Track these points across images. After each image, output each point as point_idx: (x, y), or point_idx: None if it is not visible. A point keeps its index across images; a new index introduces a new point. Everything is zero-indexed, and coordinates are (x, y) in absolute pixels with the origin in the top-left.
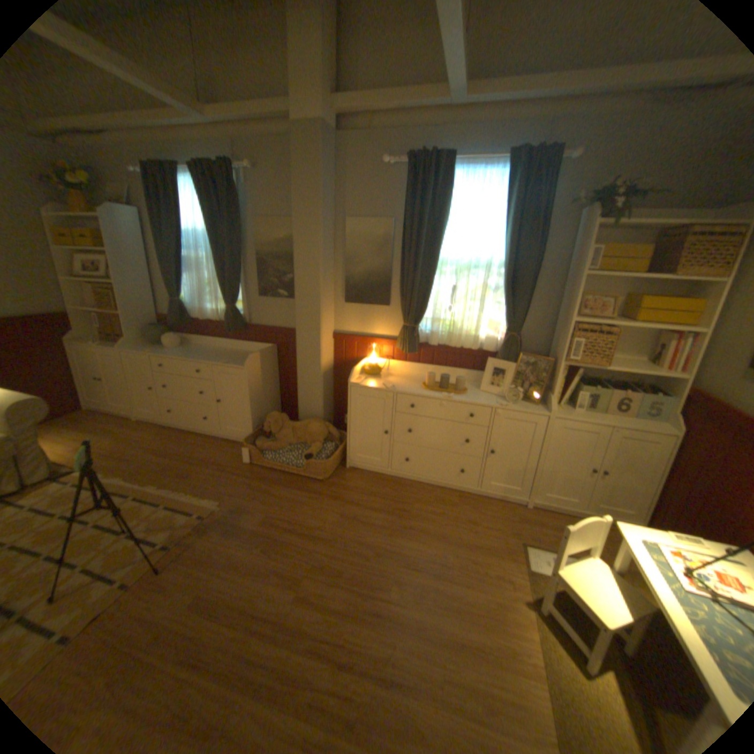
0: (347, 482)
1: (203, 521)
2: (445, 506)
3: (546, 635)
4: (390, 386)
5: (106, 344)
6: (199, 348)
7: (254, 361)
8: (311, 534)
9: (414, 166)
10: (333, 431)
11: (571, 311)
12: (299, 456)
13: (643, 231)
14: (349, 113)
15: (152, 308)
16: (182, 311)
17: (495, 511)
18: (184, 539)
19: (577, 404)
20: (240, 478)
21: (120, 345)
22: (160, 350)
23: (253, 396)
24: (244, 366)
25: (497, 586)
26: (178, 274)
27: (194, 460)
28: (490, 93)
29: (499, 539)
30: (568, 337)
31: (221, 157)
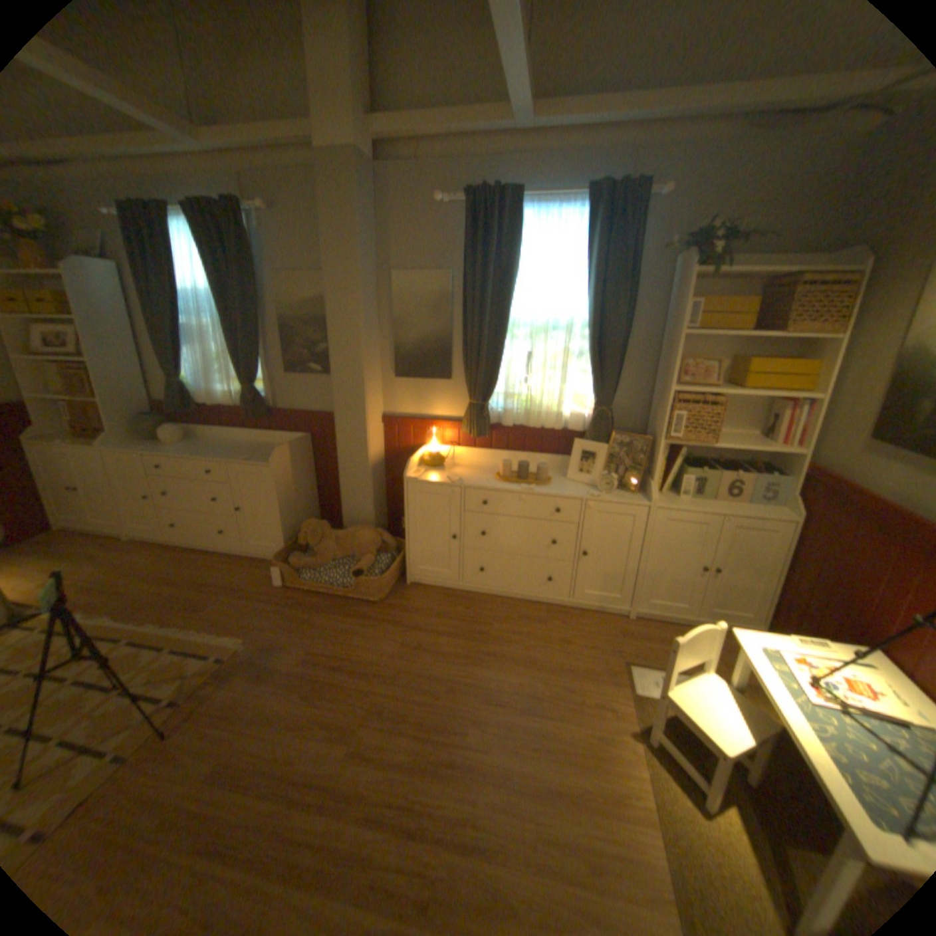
0: (408, 602)
1: (223, 665)
2: (530, 623)
3: (657, 770)
4: (457, 479)
5: (81, 442)
6: (208, 442)
7: (282, 455)
8: (365, 670)
9: (474, 205)
10: (387, 539)
11: (669, 379)
12: (345, 573)
13: (747, 281)
14: (389, 139)
15: (143, 392)
16: (184, 395)
17: (592, 626)
18: (199, 690)
19: (682, 490)
20: (270, 606)
21: (101, 442)
22: (156, 447)
23: (282, 501)
24: (269, 462)
25: (596, 717)
26: (175, 348)
27: (208, 586)
28: (561, 115)
29: (597, 658)
30: (667, 410)
31: (225, 195)
